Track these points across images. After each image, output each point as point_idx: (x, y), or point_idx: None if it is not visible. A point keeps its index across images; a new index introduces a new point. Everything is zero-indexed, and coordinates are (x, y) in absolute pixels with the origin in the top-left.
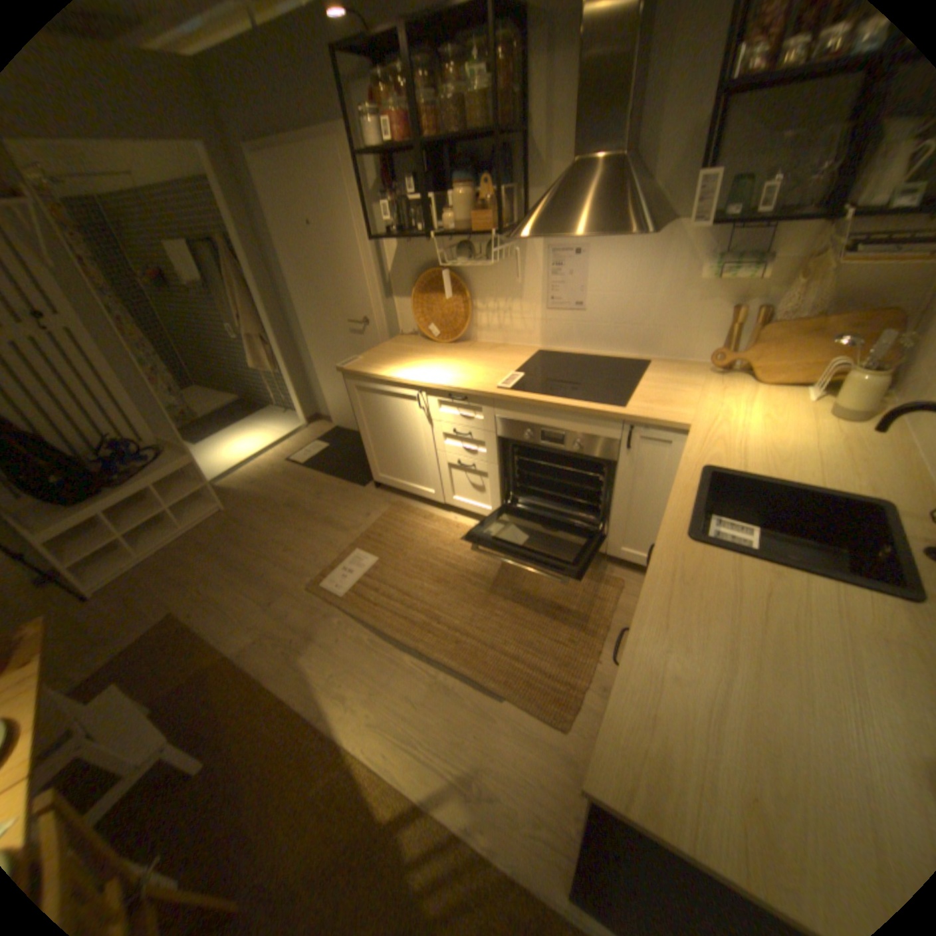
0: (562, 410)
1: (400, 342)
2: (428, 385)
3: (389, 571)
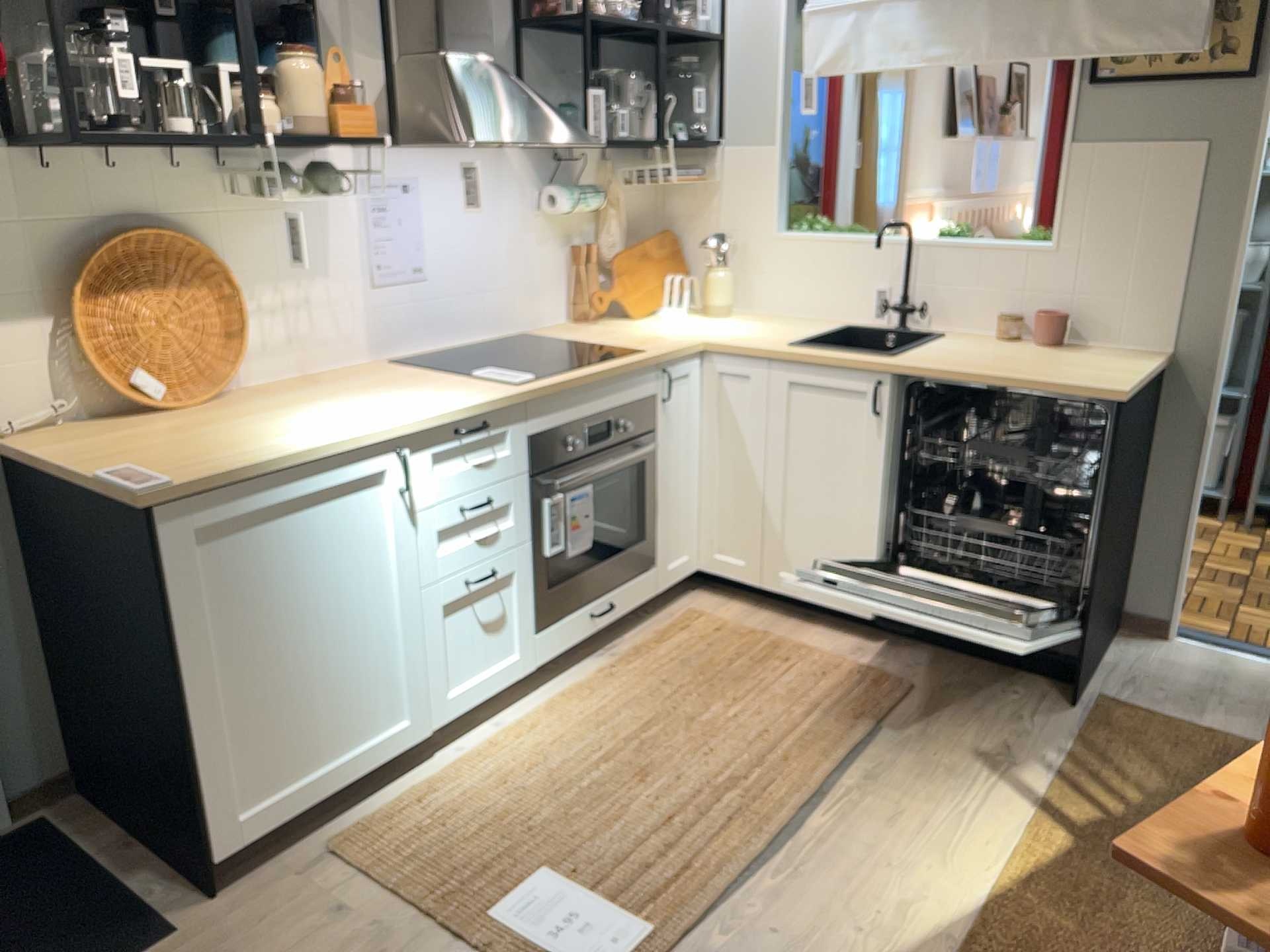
0: (608, 377)
1: (71, 440)
2: (420, 425)
3: (596, 848)
